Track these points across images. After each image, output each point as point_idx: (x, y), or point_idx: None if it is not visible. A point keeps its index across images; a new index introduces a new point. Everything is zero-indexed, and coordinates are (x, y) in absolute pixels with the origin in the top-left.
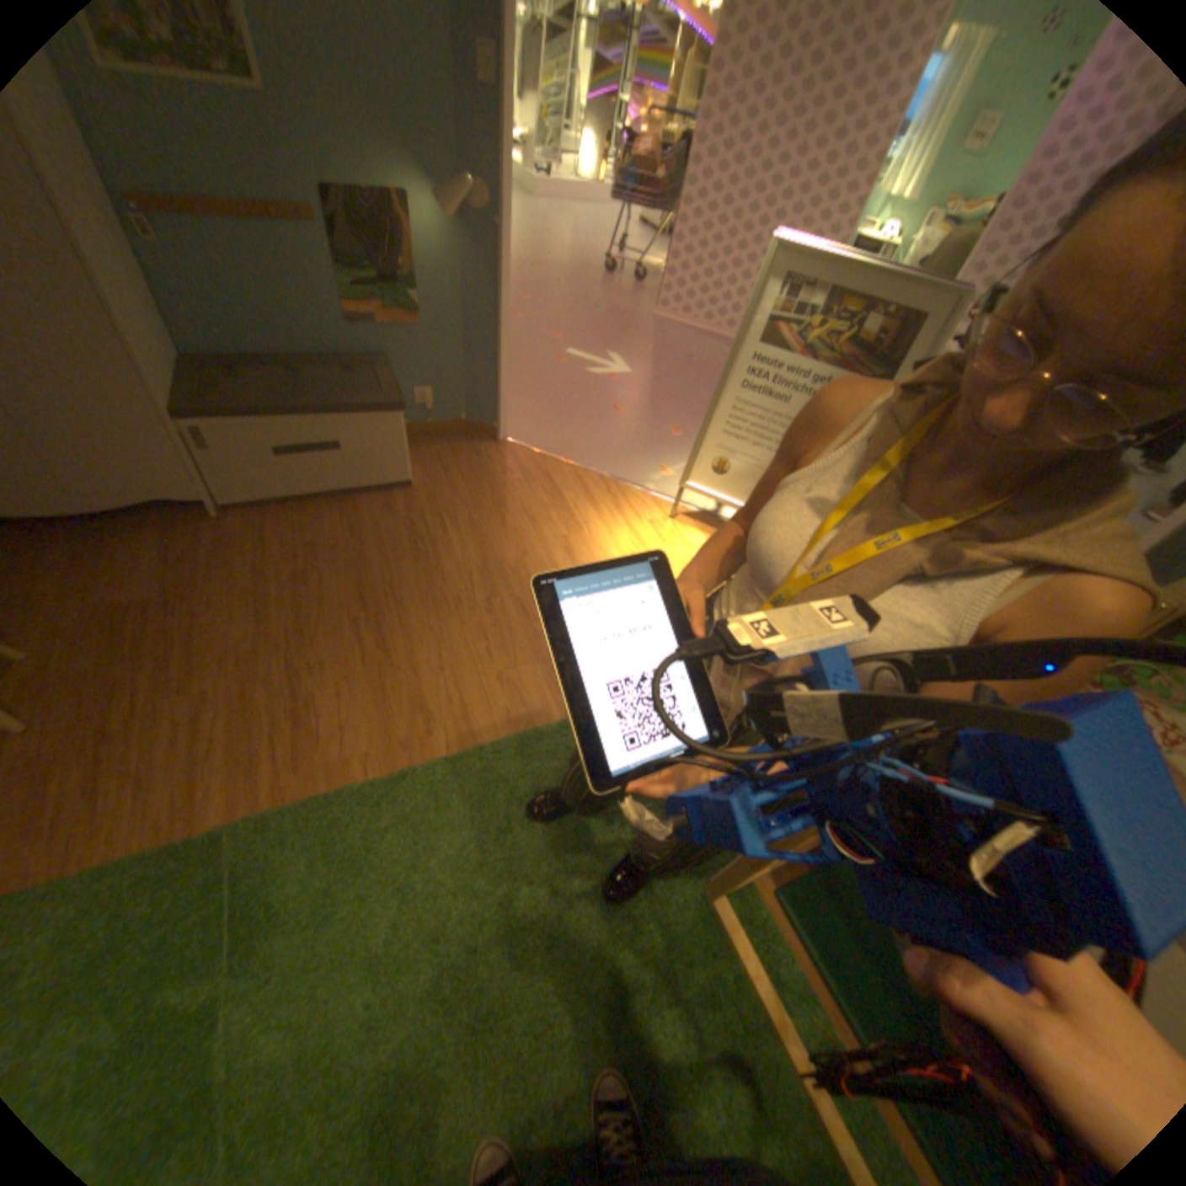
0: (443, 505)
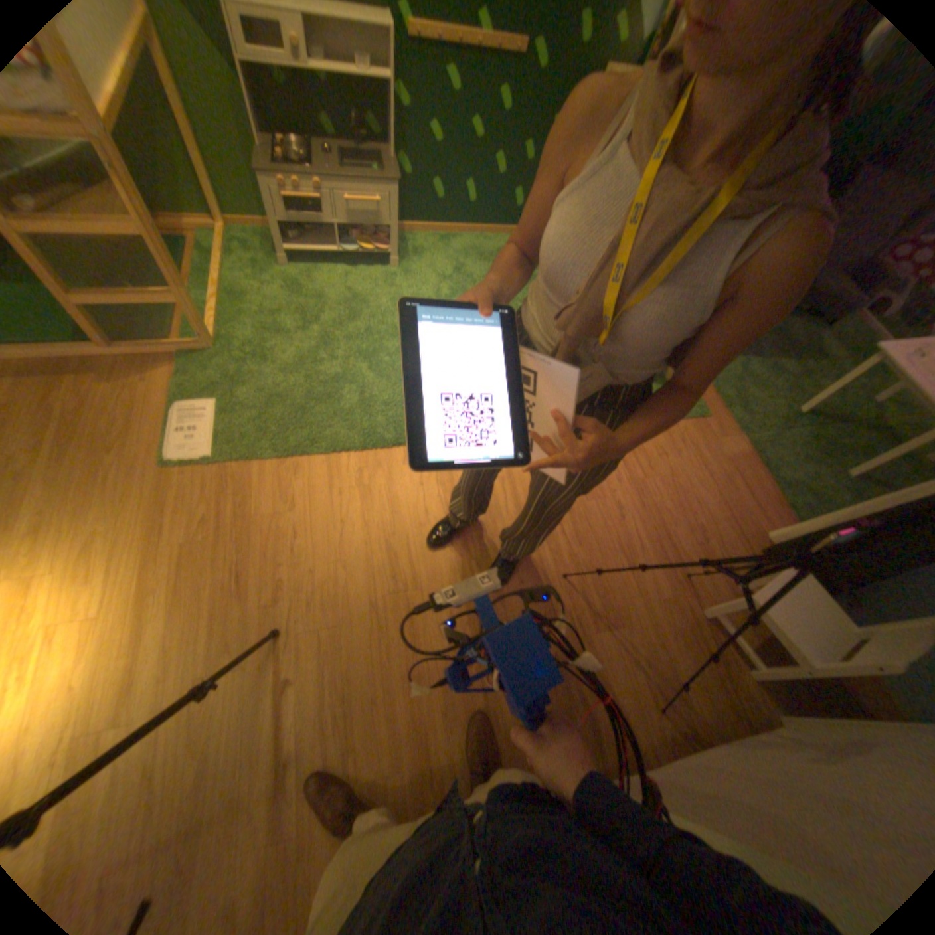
0: (281, 824)
